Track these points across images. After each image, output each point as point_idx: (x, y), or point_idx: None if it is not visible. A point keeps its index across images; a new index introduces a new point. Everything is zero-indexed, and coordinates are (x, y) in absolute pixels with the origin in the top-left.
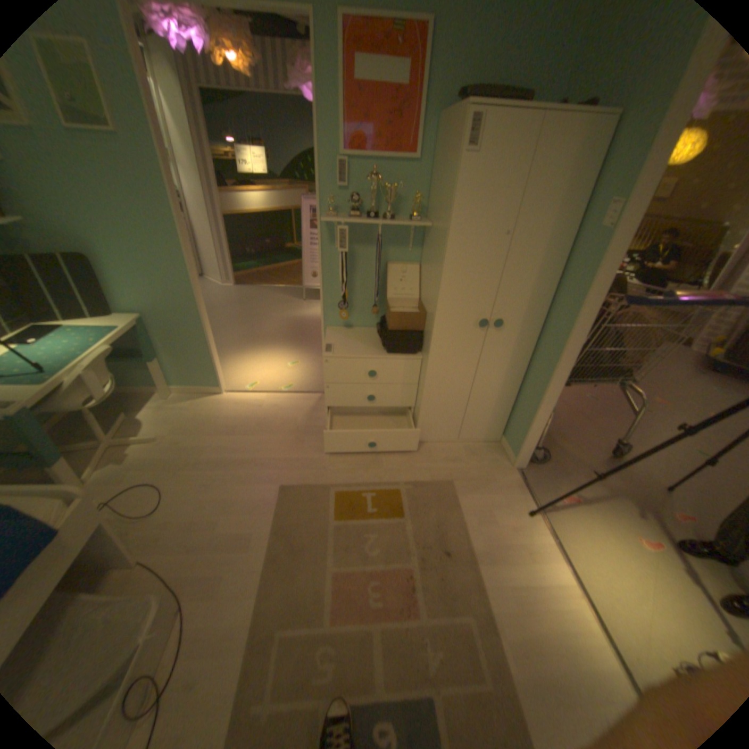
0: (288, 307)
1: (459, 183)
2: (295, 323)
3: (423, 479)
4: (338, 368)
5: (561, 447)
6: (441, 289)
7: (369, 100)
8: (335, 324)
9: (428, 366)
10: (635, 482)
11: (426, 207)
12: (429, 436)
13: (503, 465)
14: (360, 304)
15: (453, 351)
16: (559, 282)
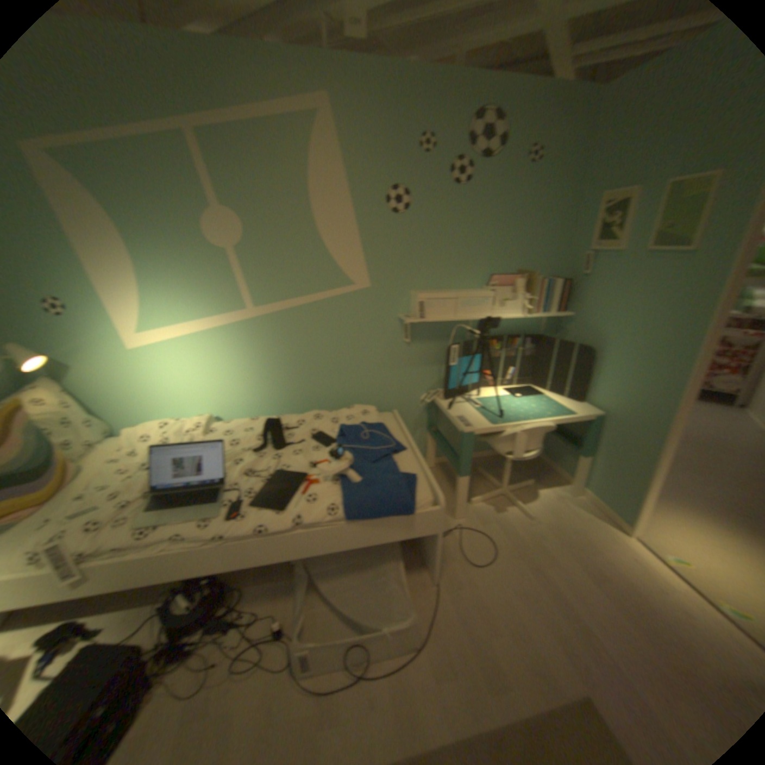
0: None
1: None
2: None
3: None
4: None
5: None
6: None
7: None
8: None
9: None
10: None
11: None
12: None
13: None
14: None
15: None
16: None
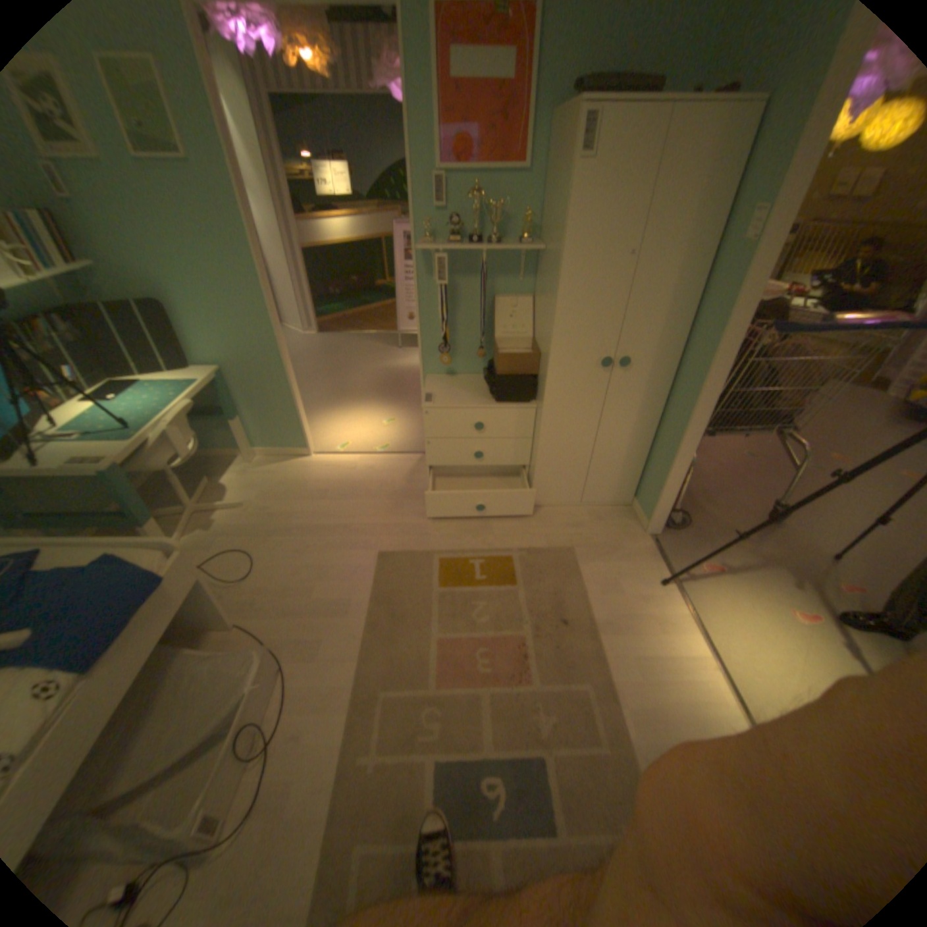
0: (381, 357)
1: (573, 197)
2: (390, 376)
3: (539, 546)
4: (440, 421)
5: (706, 512)
6: (556, 323)
7: (469, 102)
8: (436, 371)
9: (543, 415)
10: (794, 550)
11: (539, 227)
12: (547, 499)
13: (634, 531)
14: (464, 347)
15: (572, 397)
16: (697, 310)
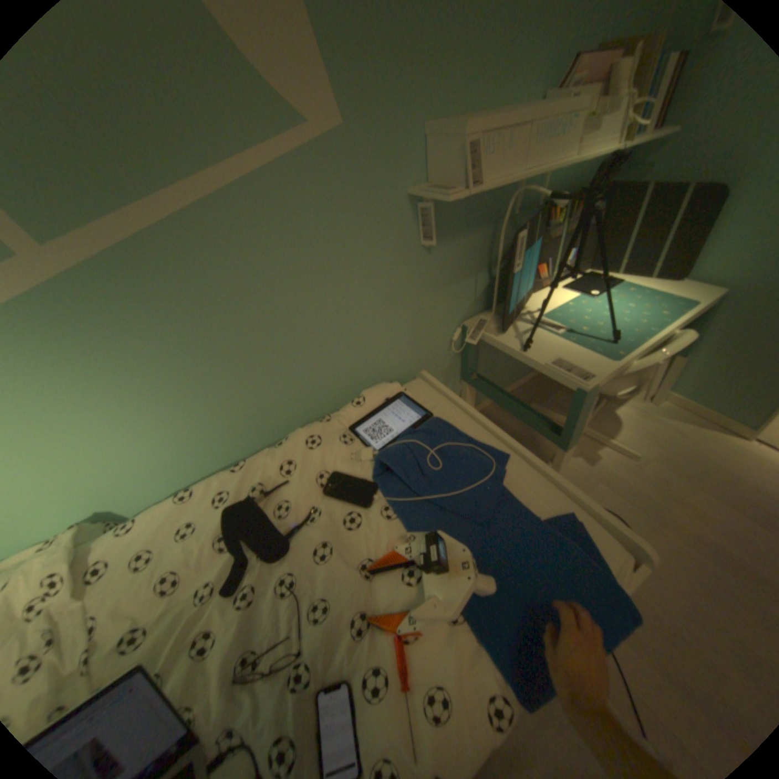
0: None
1: None
2: None
3: None
4: None
5: None
6: None
7: None
8: None
9: None
10: None
11: None
12: None
13: None
14: None
15: None
16: None
